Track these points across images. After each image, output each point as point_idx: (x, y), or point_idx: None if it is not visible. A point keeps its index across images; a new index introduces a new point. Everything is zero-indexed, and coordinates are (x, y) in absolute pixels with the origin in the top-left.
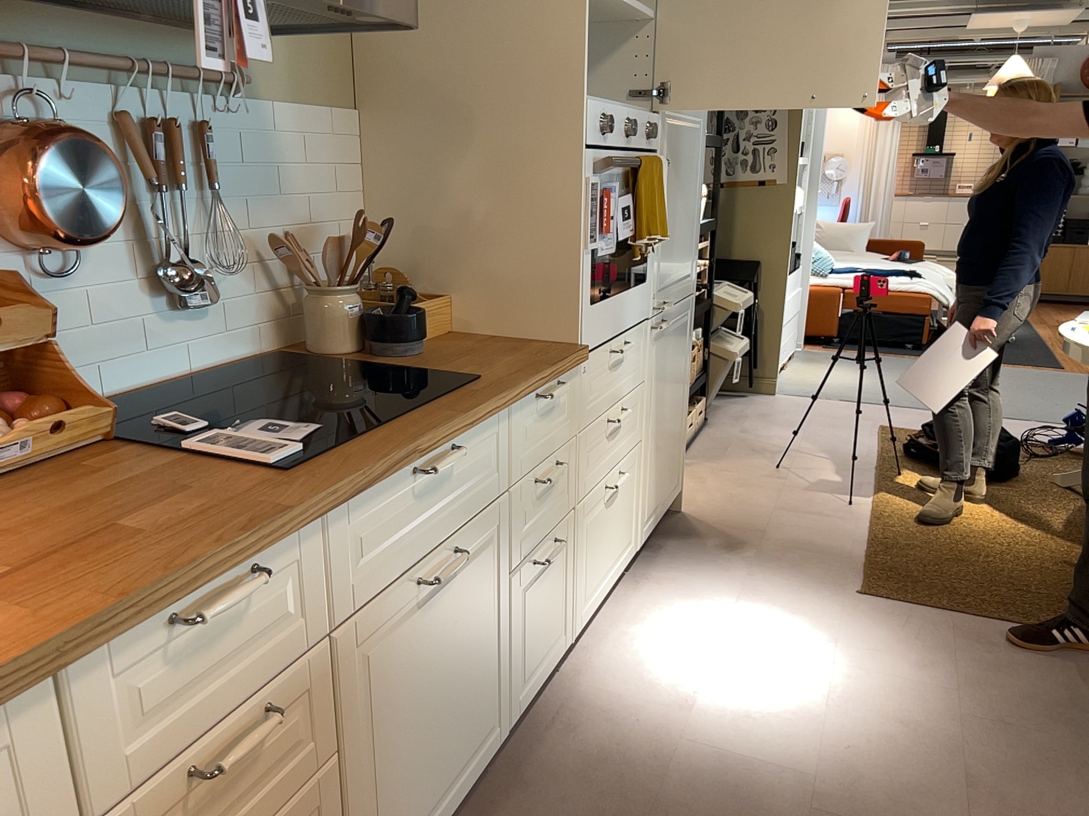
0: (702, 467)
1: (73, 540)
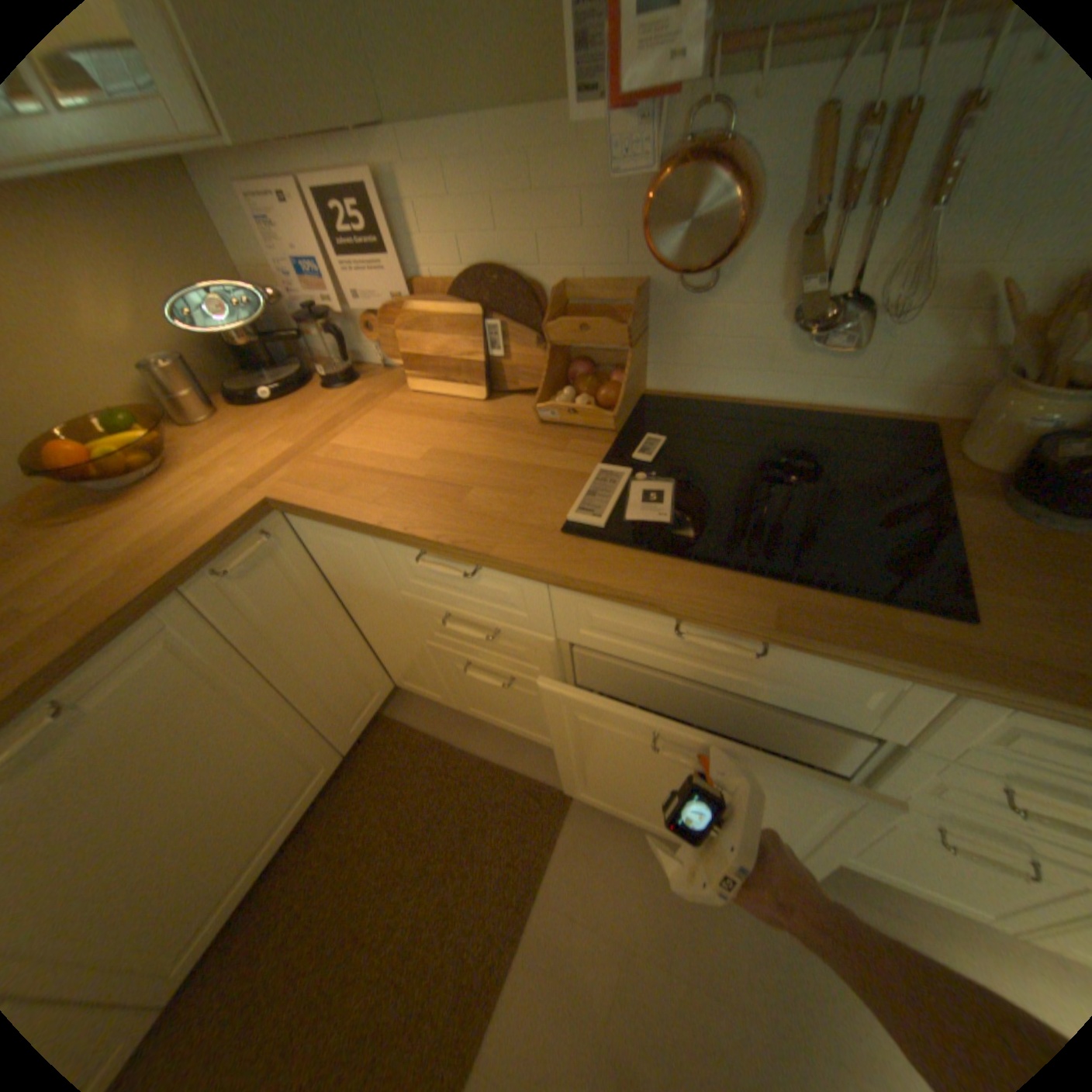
0: None
1: (459, 482)
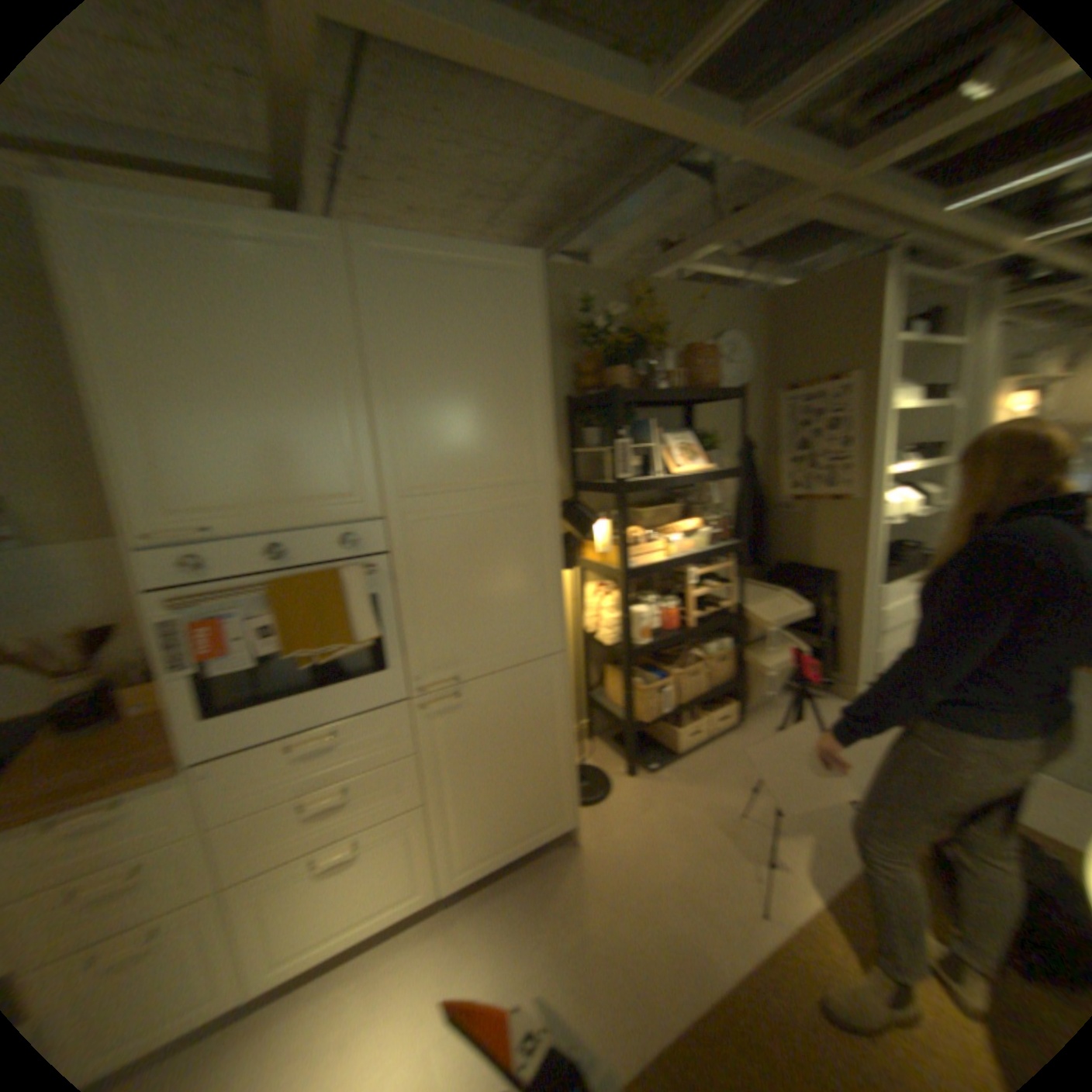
0: (665, 790)
1: None
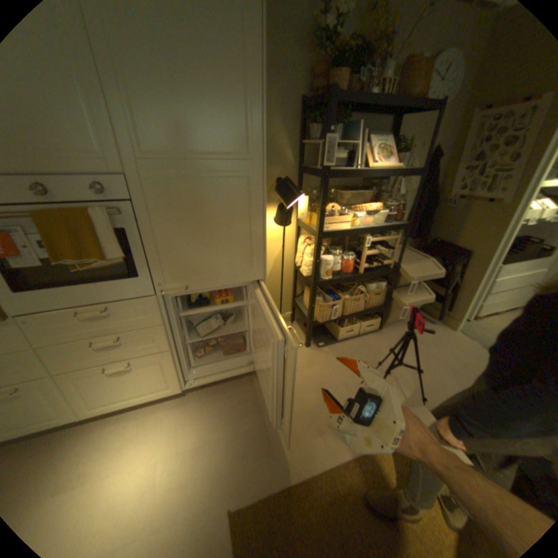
0: (323, 358)
1: None
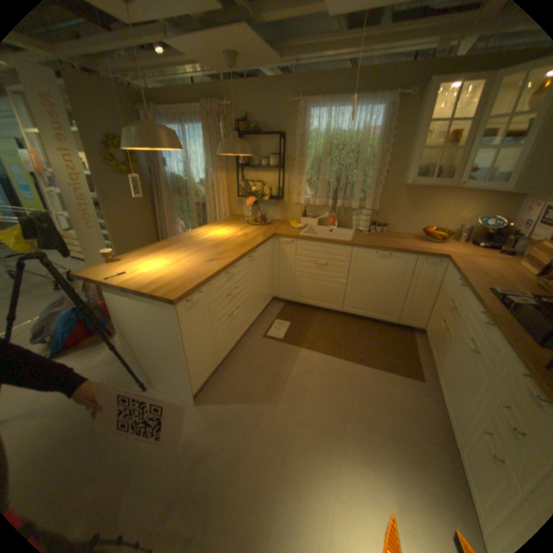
0: None
1: (488, 275)
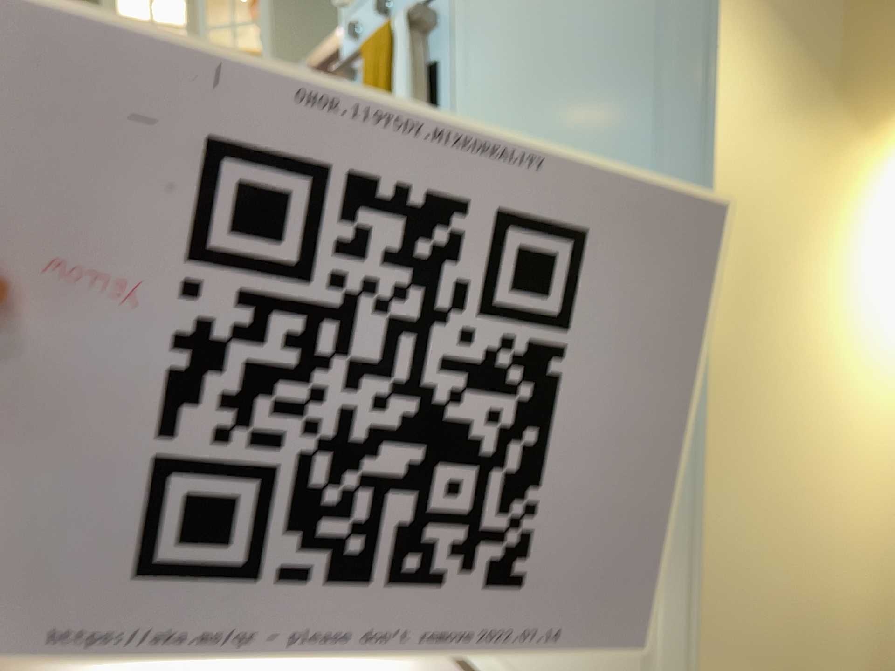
0: None
1: None
